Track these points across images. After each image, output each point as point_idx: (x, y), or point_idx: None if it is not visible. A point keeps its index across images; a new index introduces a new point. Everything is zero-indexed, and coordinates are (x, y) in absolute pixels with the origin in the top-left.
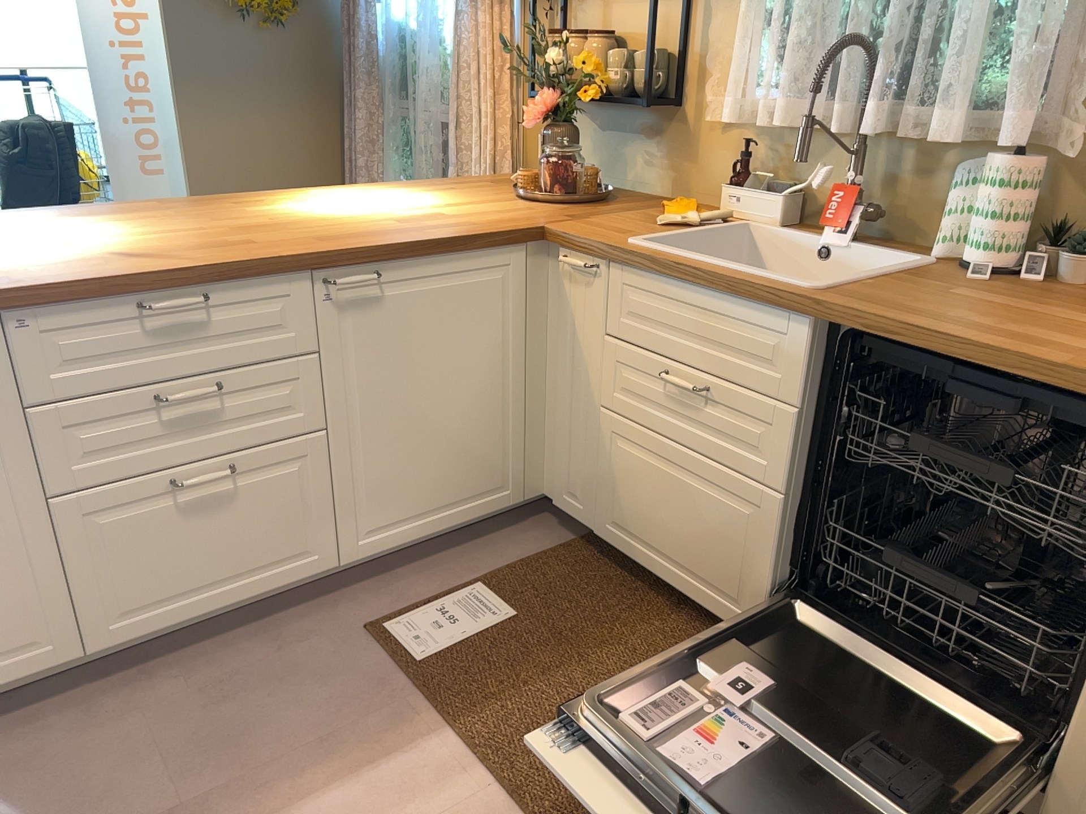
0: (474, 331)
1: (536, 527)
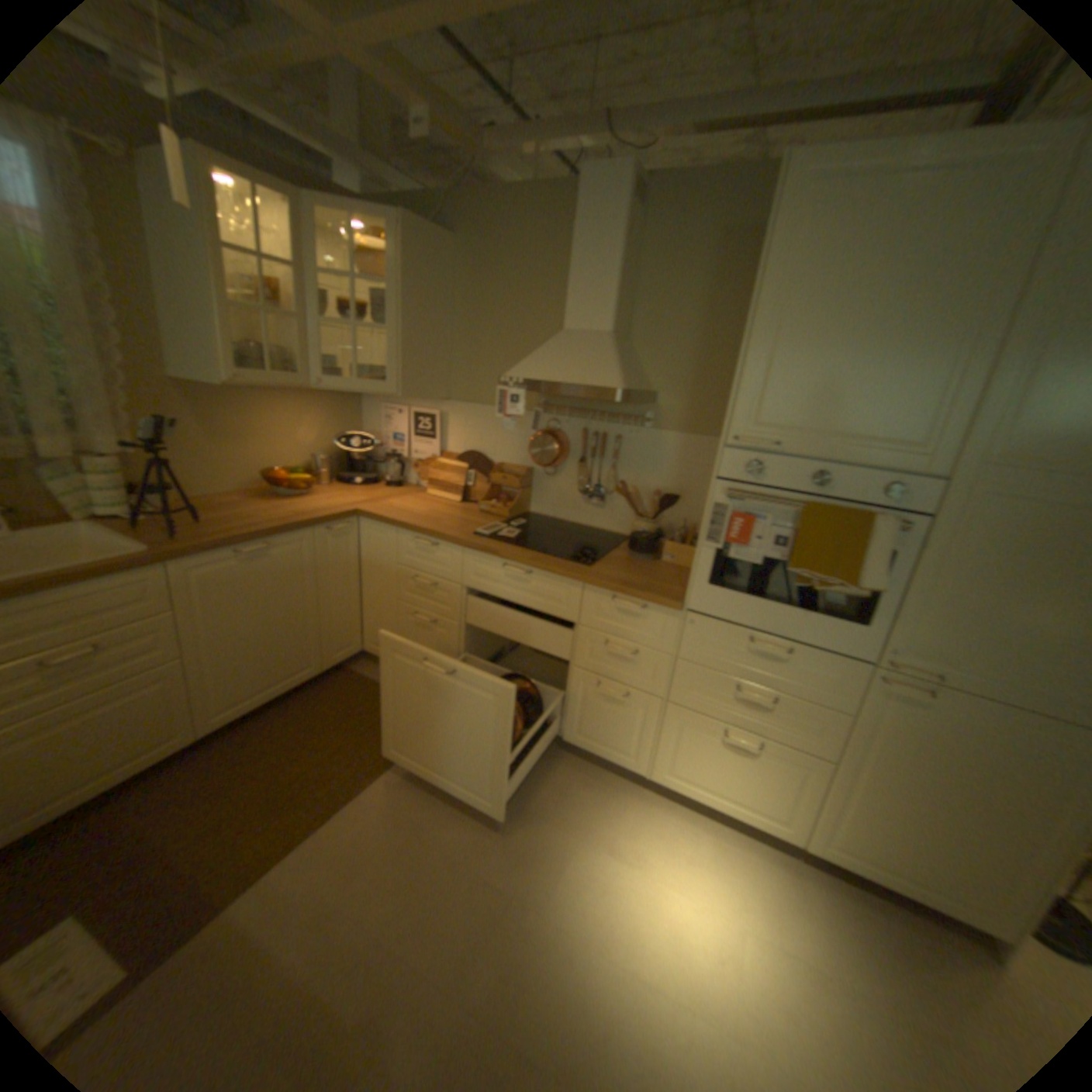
0: None
1: None
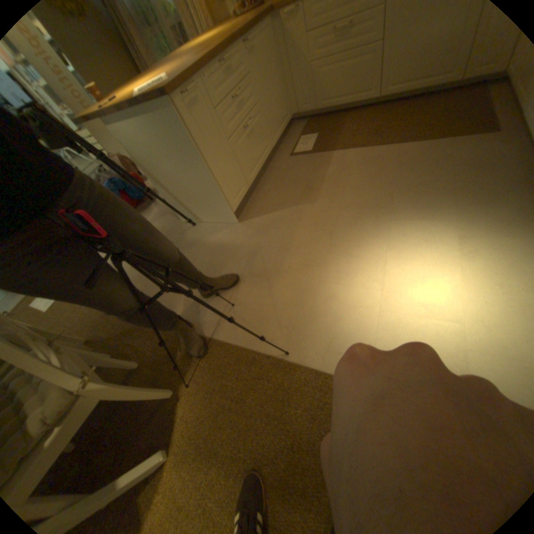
0: (270, 53)
1: (296, 123)
